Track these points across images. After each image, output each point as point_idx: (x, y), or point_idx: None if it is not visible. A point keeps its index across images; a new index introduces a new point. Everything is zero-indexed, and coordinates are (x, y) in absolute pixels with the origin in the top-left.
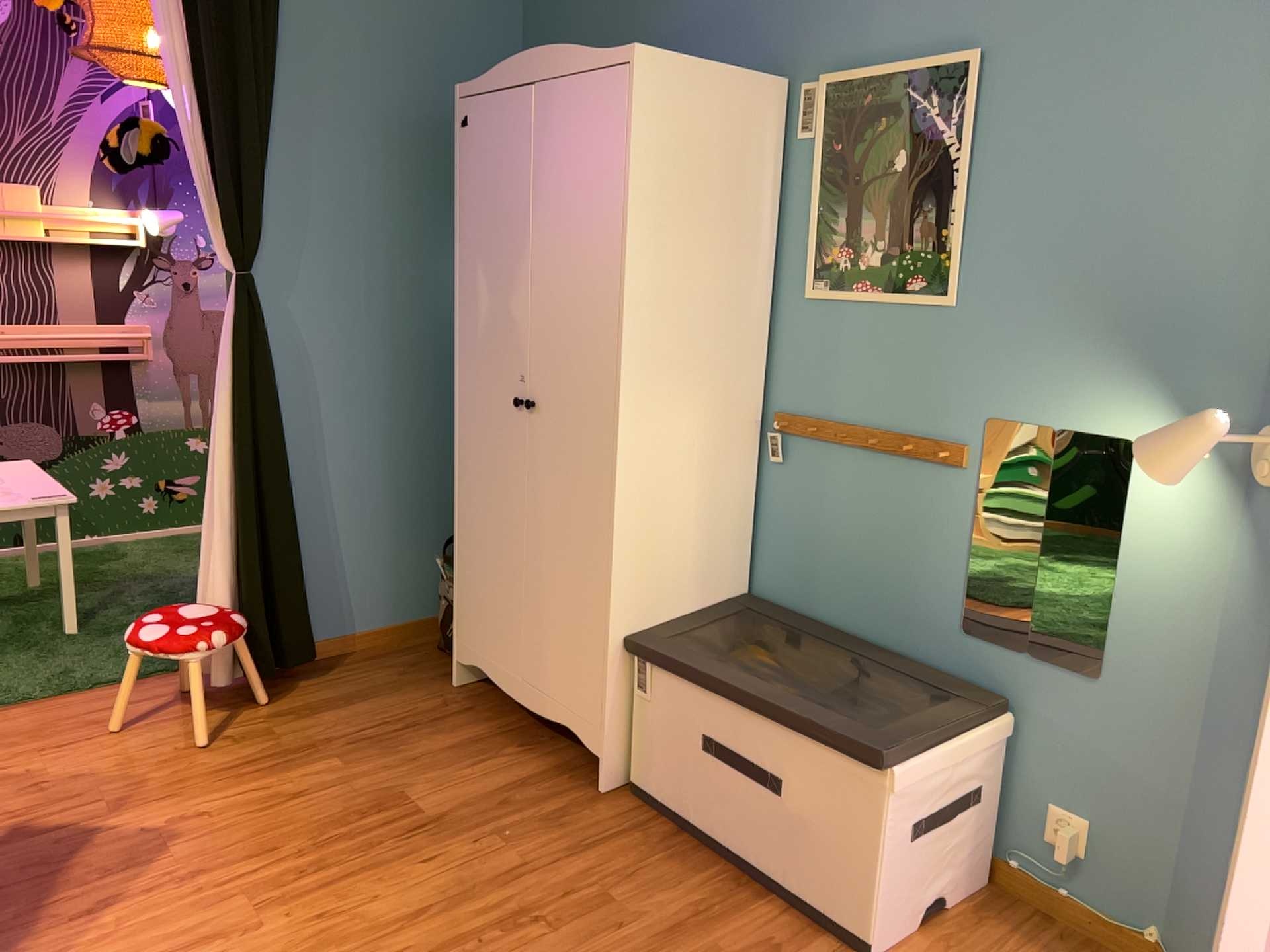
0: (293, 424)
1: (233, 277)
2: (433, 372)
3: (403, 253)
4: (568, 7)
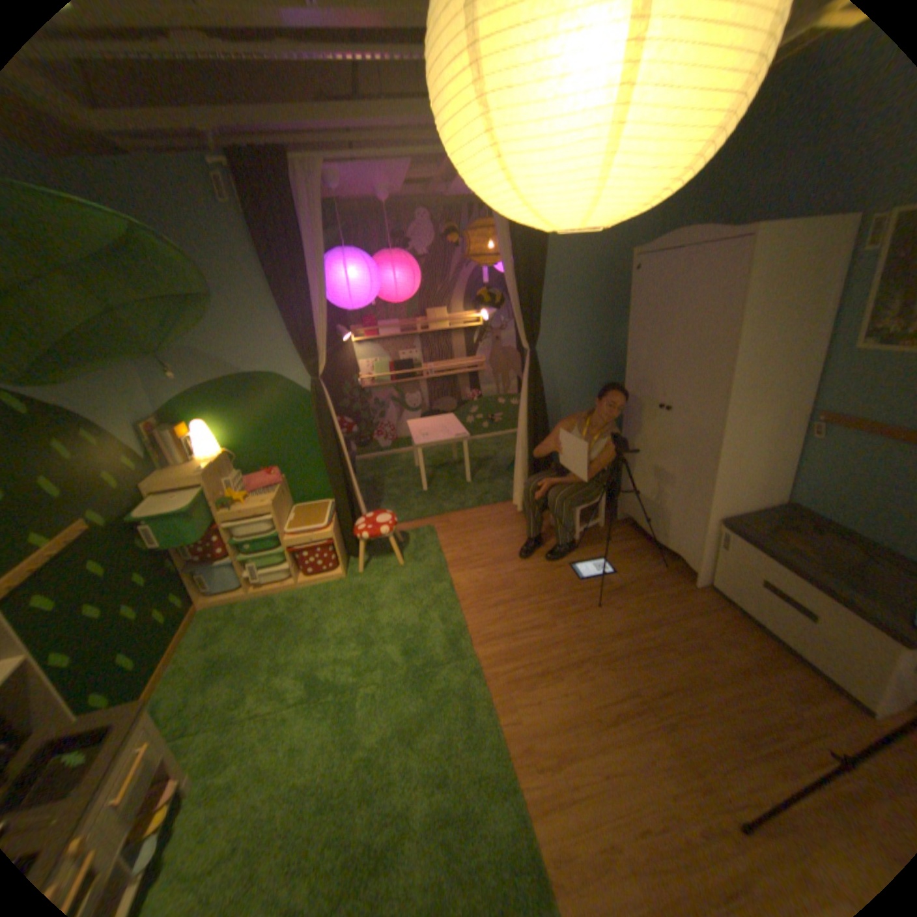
0: (548, 409)
1: (527, 352)
2: (608, 380)
3: (596, 328)
4: (691, 185)
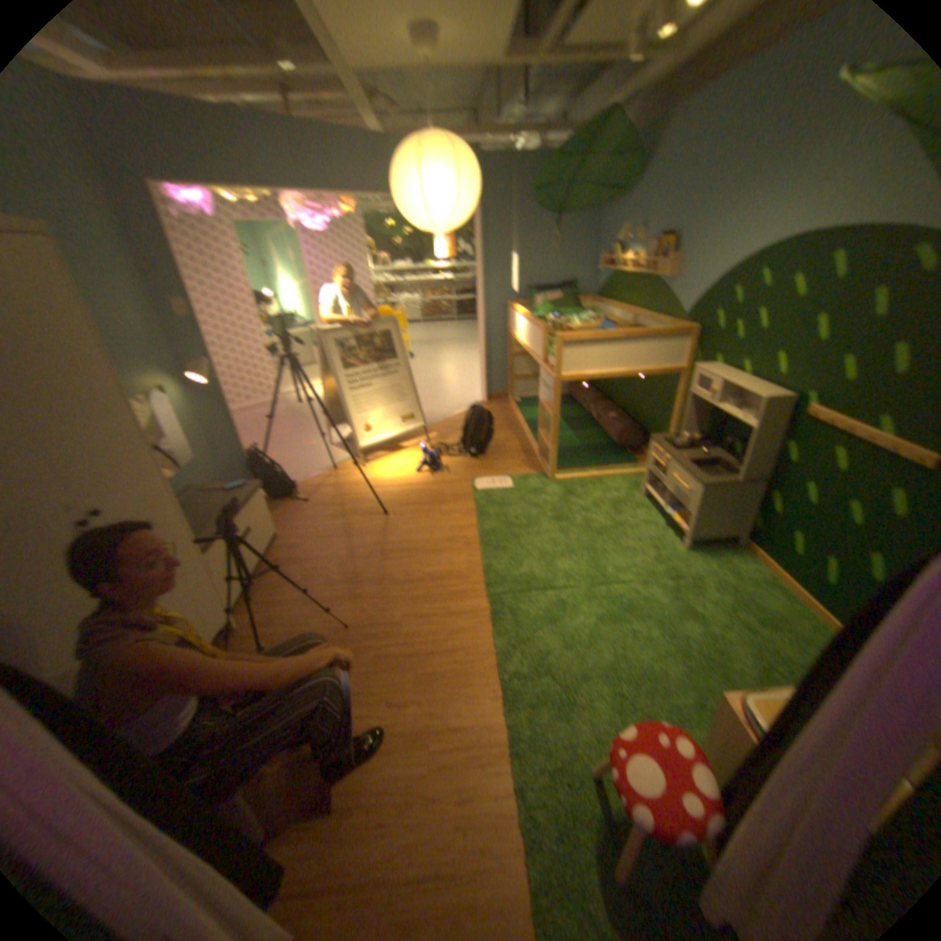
0: None
1: None
2: None
3: None
4: None
